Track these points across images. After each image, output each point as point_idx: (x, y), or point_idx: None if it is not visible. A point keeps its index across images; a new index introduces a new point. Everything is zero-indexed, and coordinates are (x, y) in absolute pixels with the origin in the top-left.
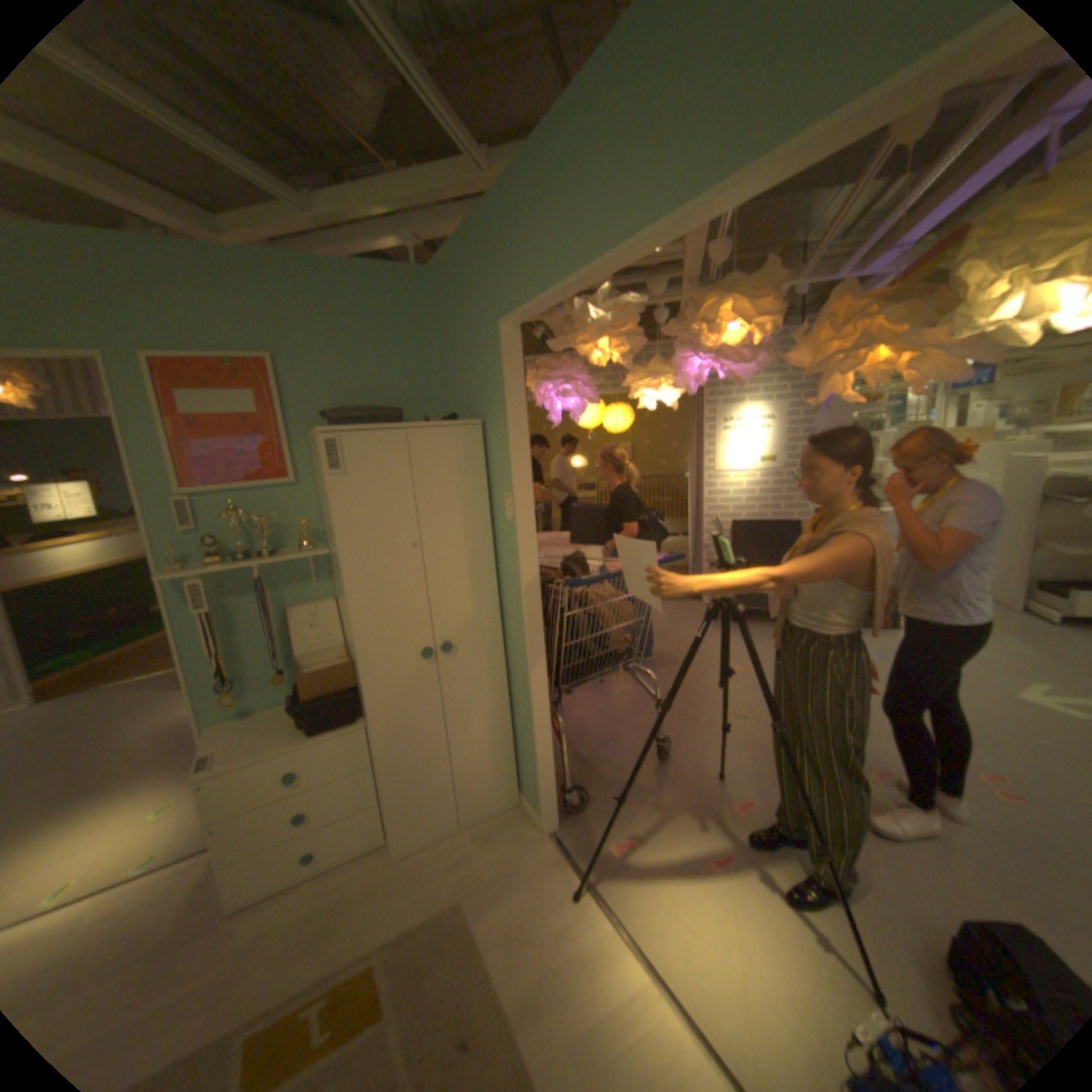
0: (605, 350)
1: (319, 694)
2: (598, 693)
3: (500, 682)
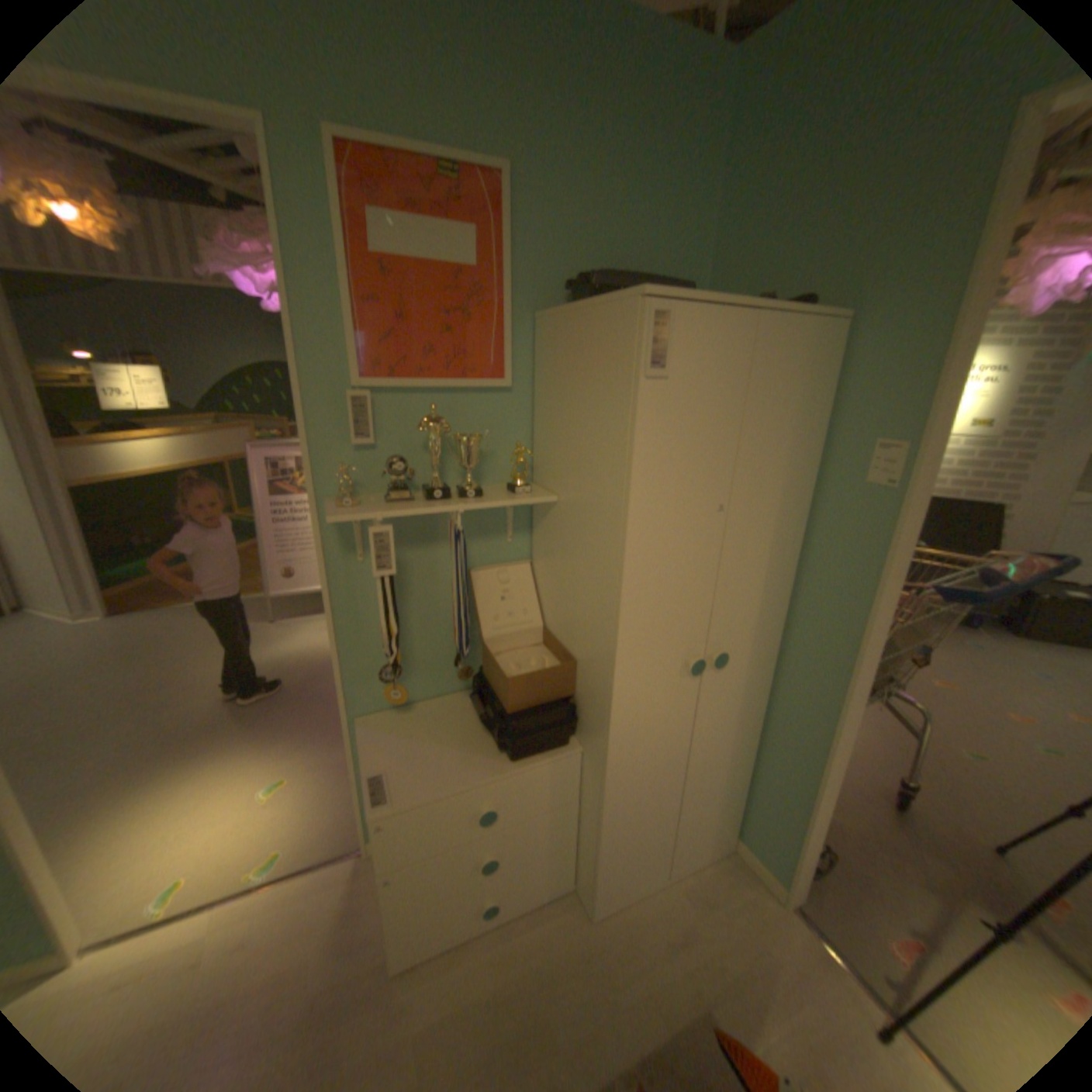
0: None
1: (532, 704)
2: None
3: (760, 706)
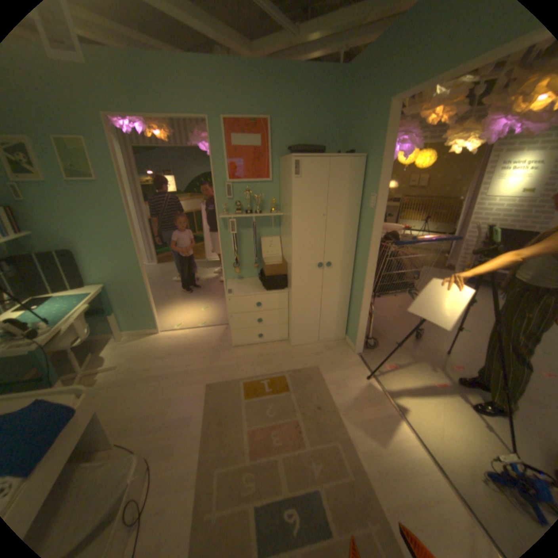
0: (438, 114)
1: (272, 274)
2: (386, 304)
3: (347, 284)
